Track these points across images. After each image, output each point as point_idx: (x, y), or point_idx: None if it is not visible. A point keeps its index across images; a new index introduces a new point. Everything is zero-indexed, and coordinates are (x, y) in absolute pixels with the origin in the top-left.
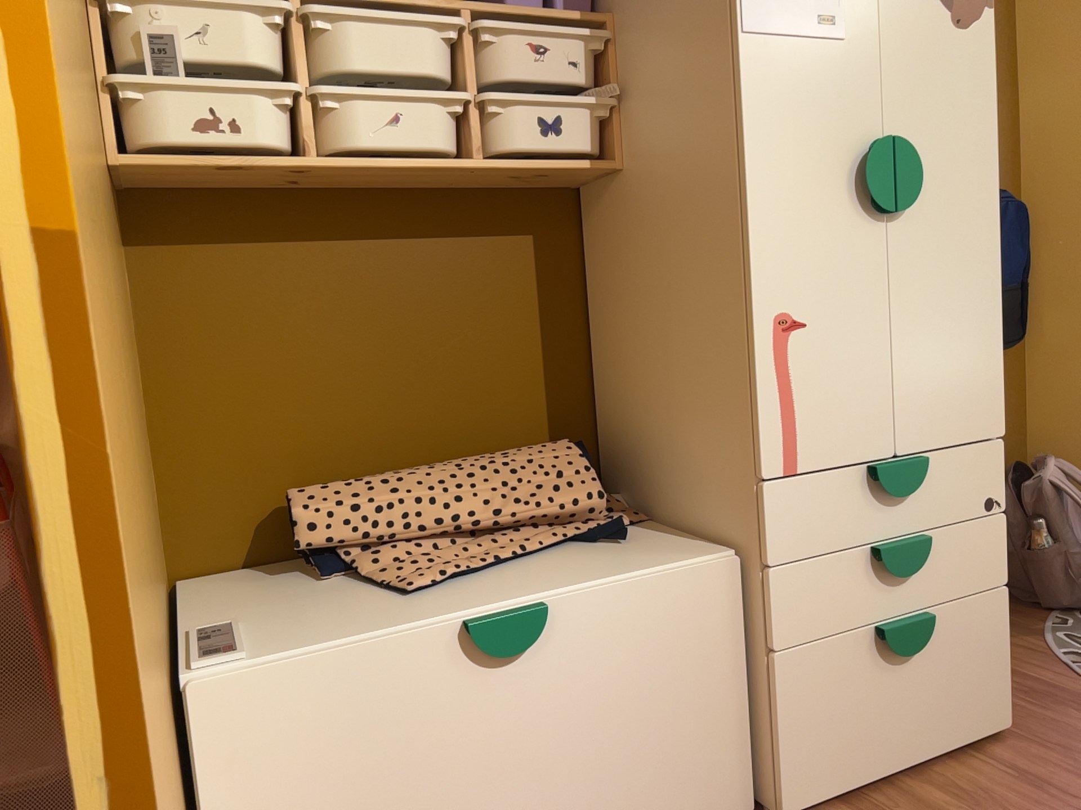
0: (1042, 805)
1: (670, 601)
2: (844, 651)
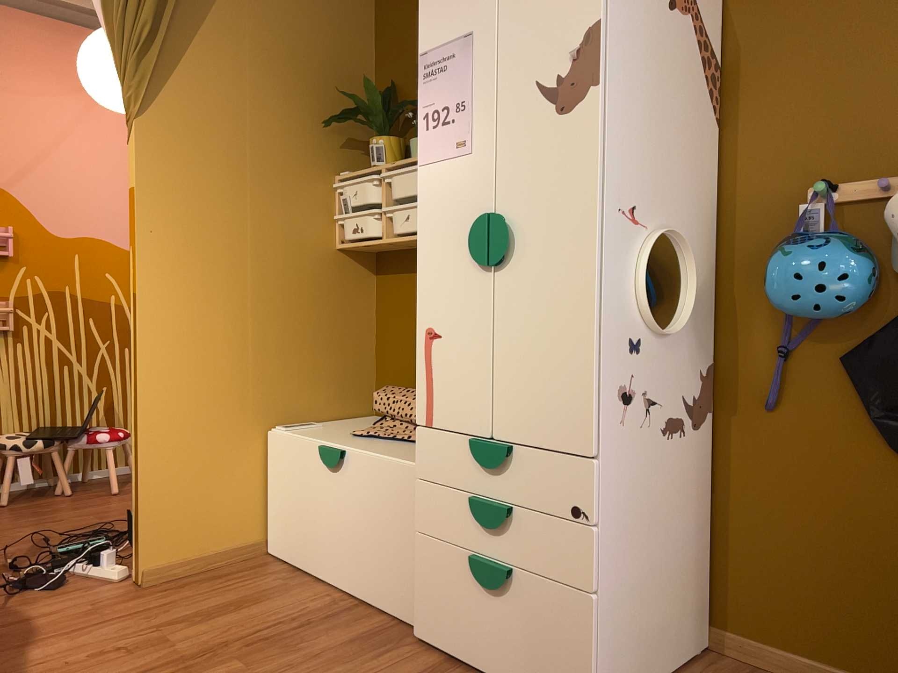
0: None
1: (388, 476)
2: (451, 557)
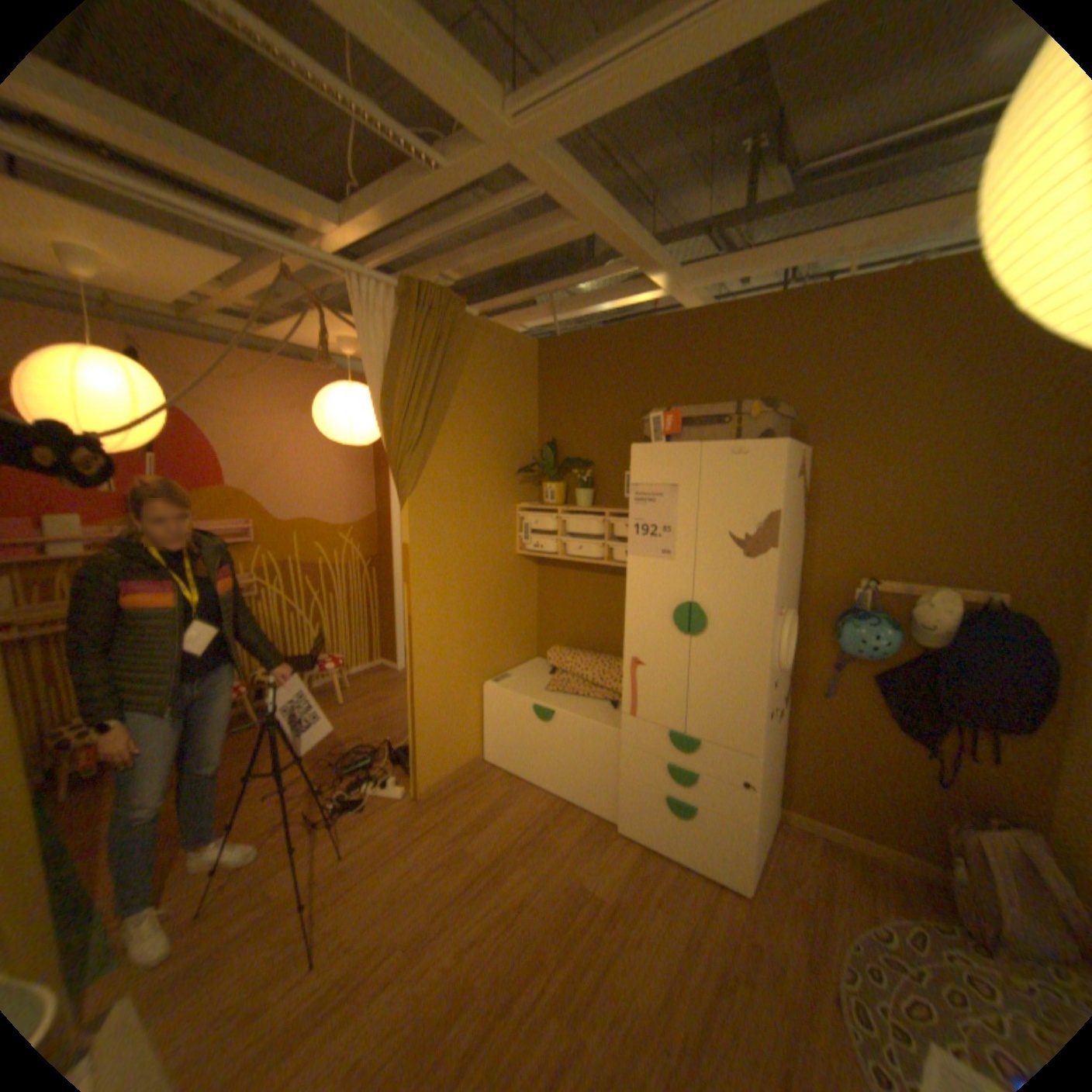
0: (693, 912)
1: (594, 734)
2: (651, 794)
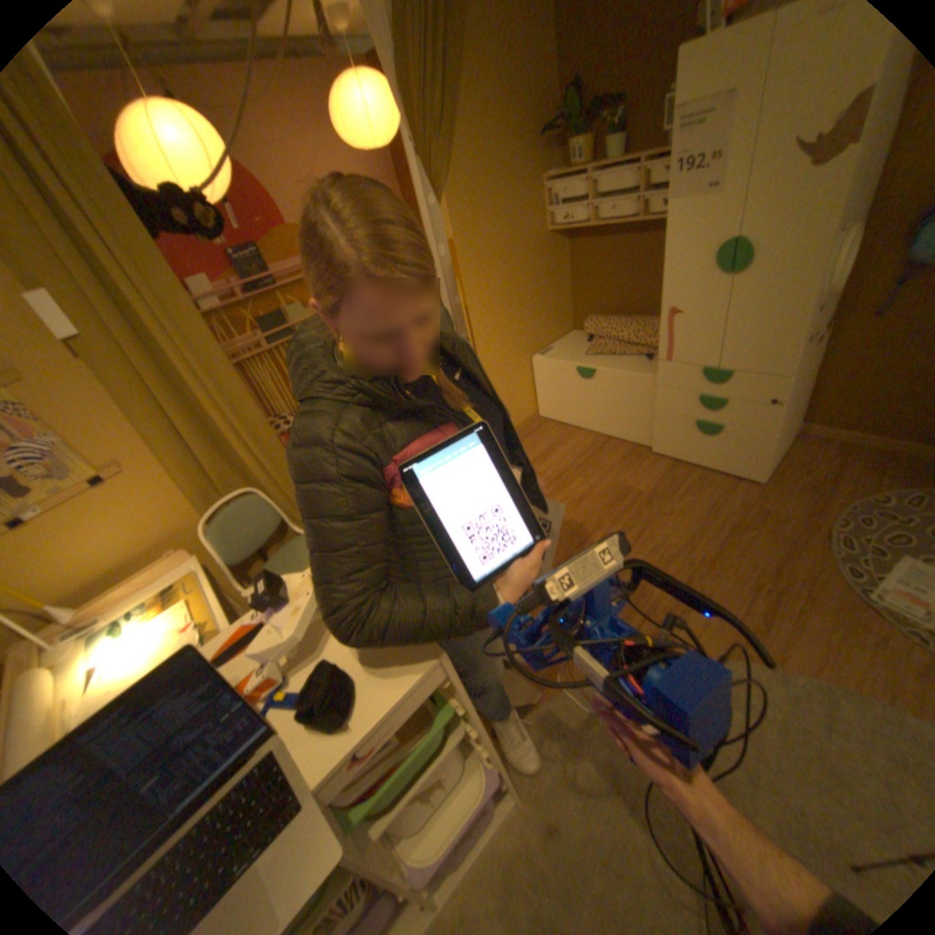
0: (712, 492)
1: (630, 381)
2: (681, 419)
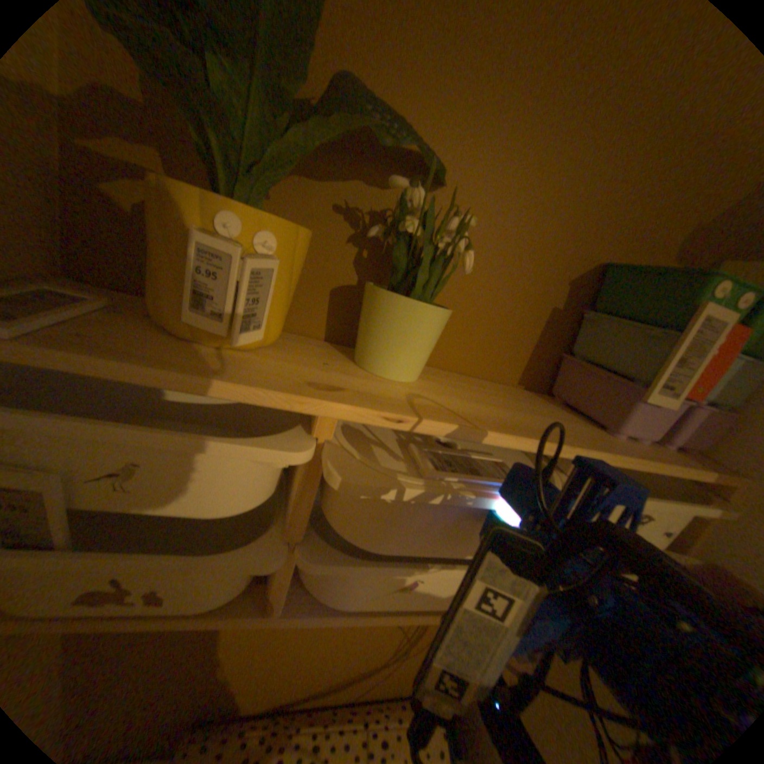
0: None
1: None
2: None
